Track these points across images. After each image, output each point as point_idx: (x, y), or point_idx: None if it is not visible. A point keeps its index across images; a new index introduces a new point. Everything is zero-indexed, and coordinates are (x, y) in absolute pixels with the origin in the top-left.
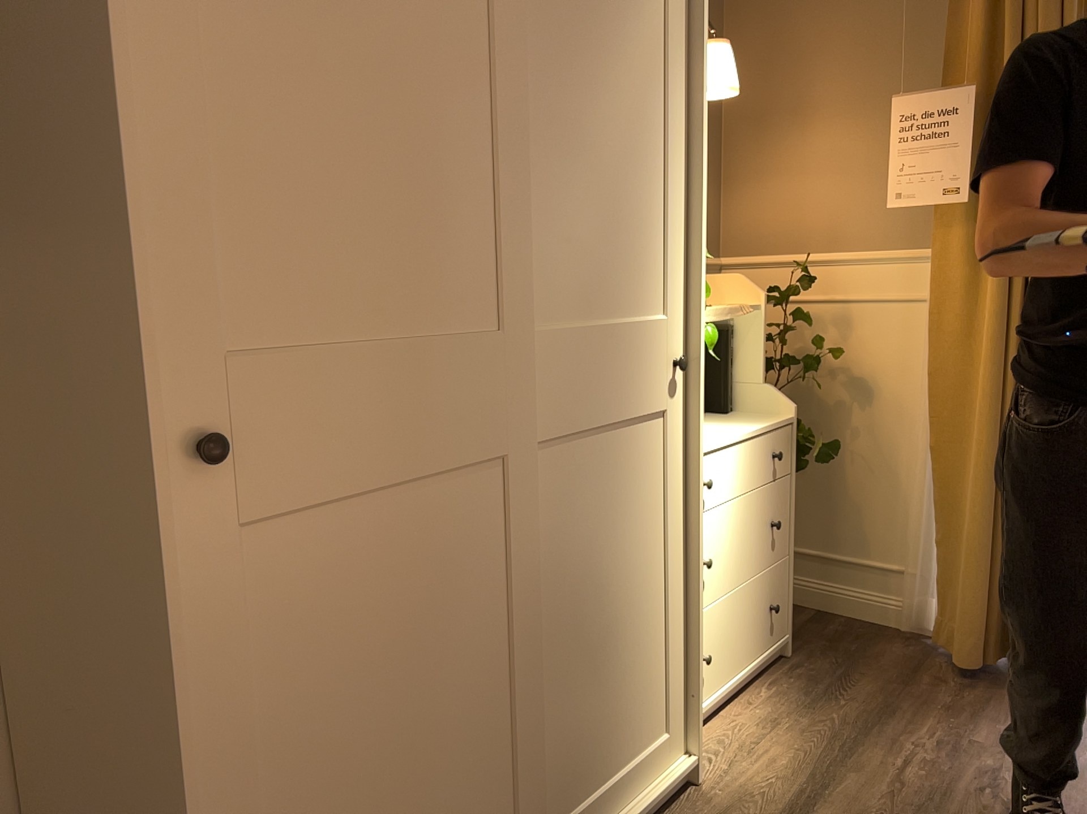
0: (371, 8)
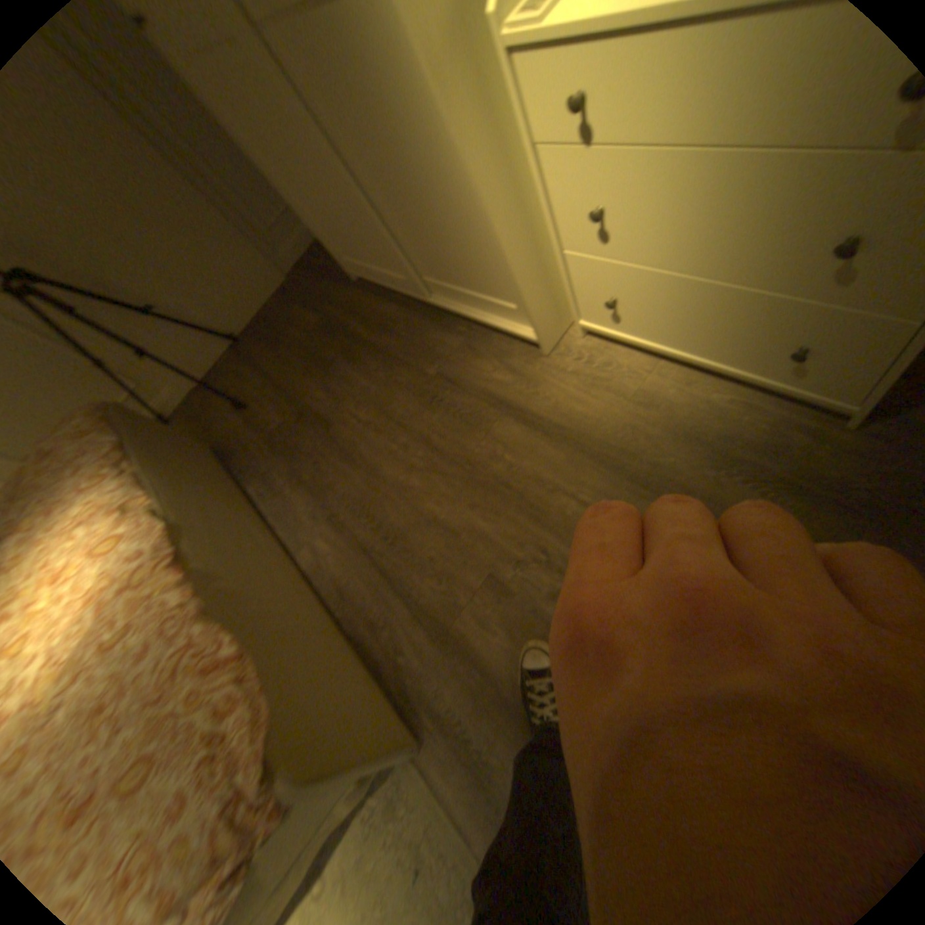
0: None
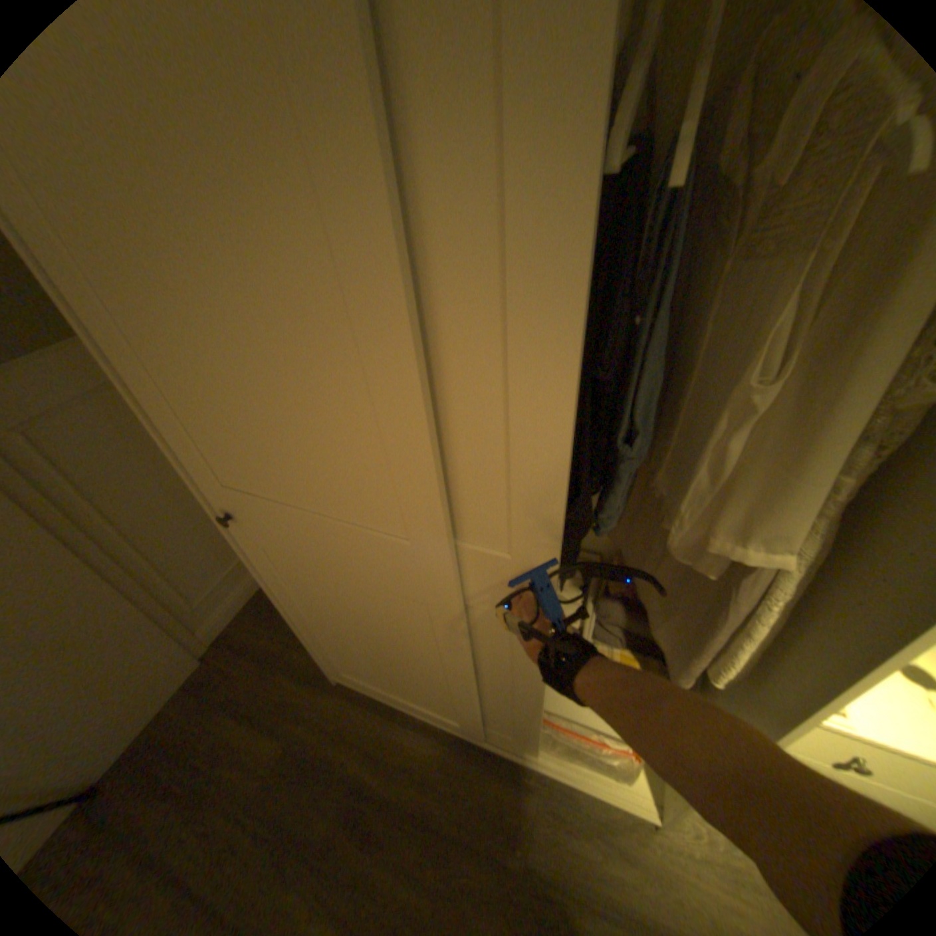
0: (191, 280)
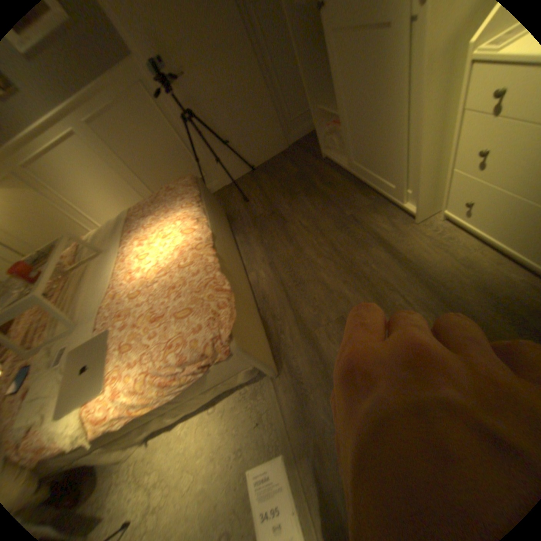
0: None
